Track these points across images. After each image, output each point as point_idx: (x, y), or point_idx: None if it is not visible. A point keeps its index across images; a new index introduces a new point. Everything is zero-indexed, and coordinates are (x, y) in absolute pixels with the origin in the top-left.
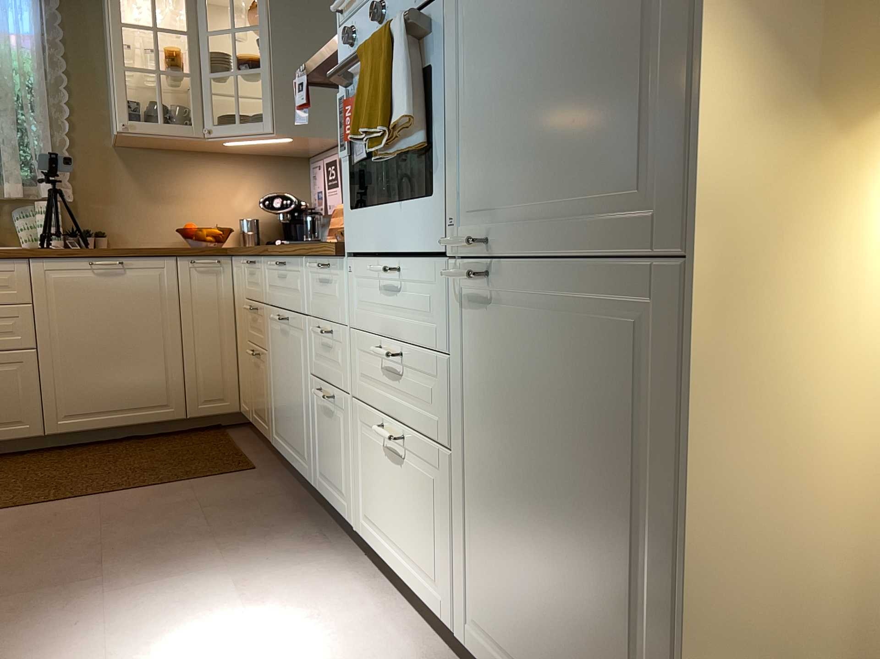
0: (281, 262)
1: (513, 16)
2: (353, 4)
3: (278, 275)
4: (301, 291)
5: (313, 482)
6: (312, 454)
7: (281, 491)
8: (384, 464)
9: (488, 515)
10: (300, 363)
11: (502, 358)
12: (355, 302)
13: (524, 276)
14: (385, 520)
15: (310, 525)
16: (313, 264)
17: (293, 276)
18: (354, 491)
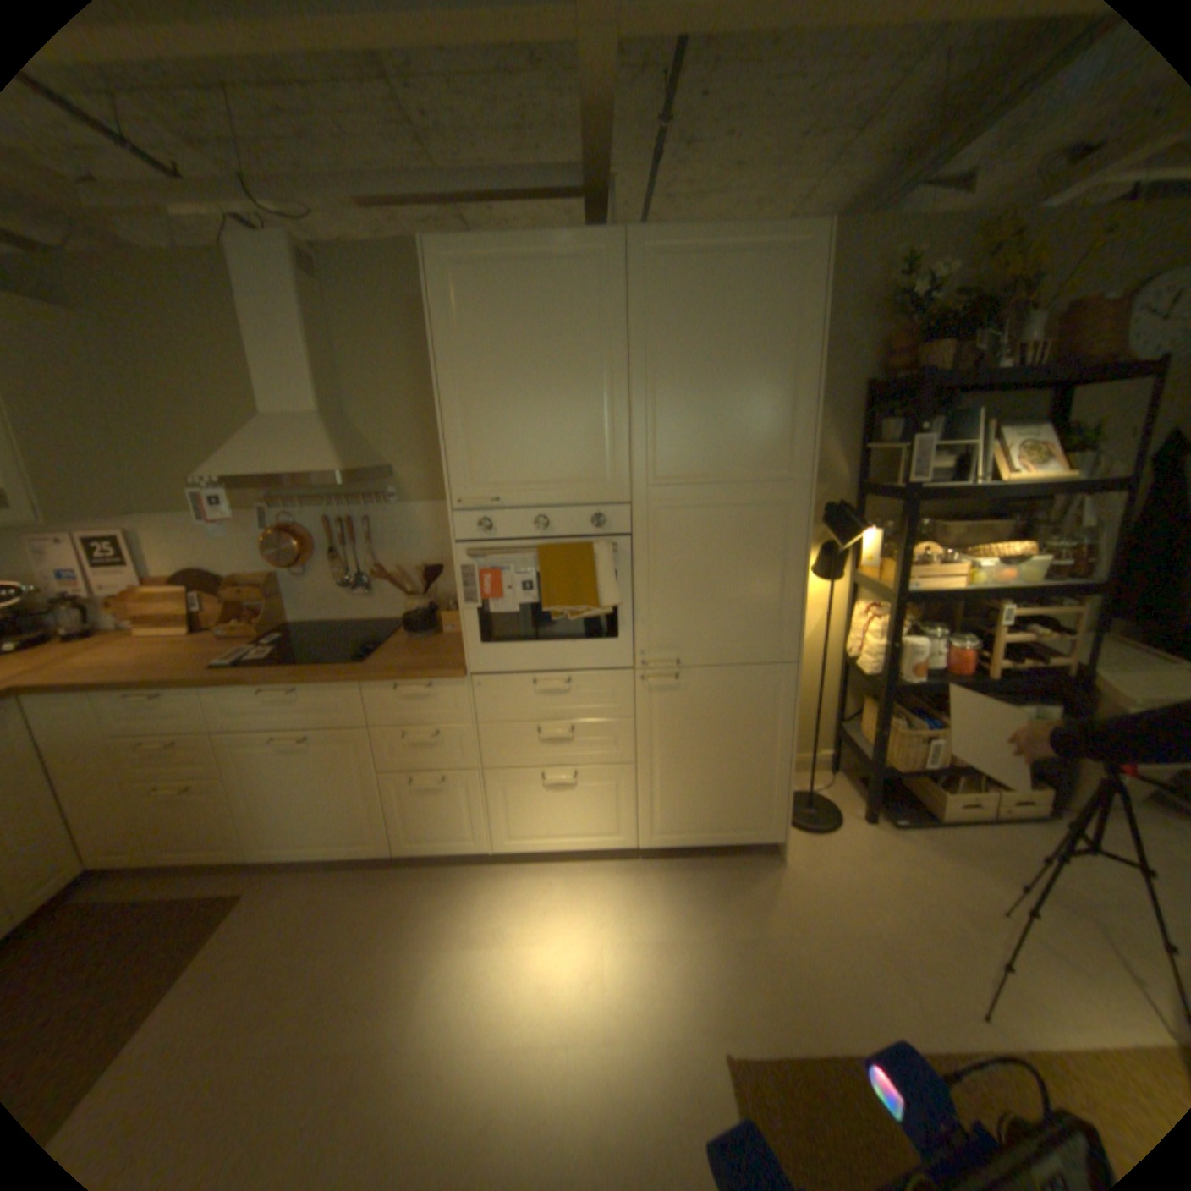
0: (289, 691)
1: (692, 565)
2: (479, 503)
3: (264, 703)
4: (347, 711)
5: (389, 853)
6: (386, 833)
7: (317, 888)
8: (539, 794)
9: (666, 779)
10: (347, 769)
11: (680, 709)
12: (486, 705)
13: (699, 673)
14: (541, 826)
15: (405, 883)
16: (386, 686)
17: (319, 700)
18: (484, 828)
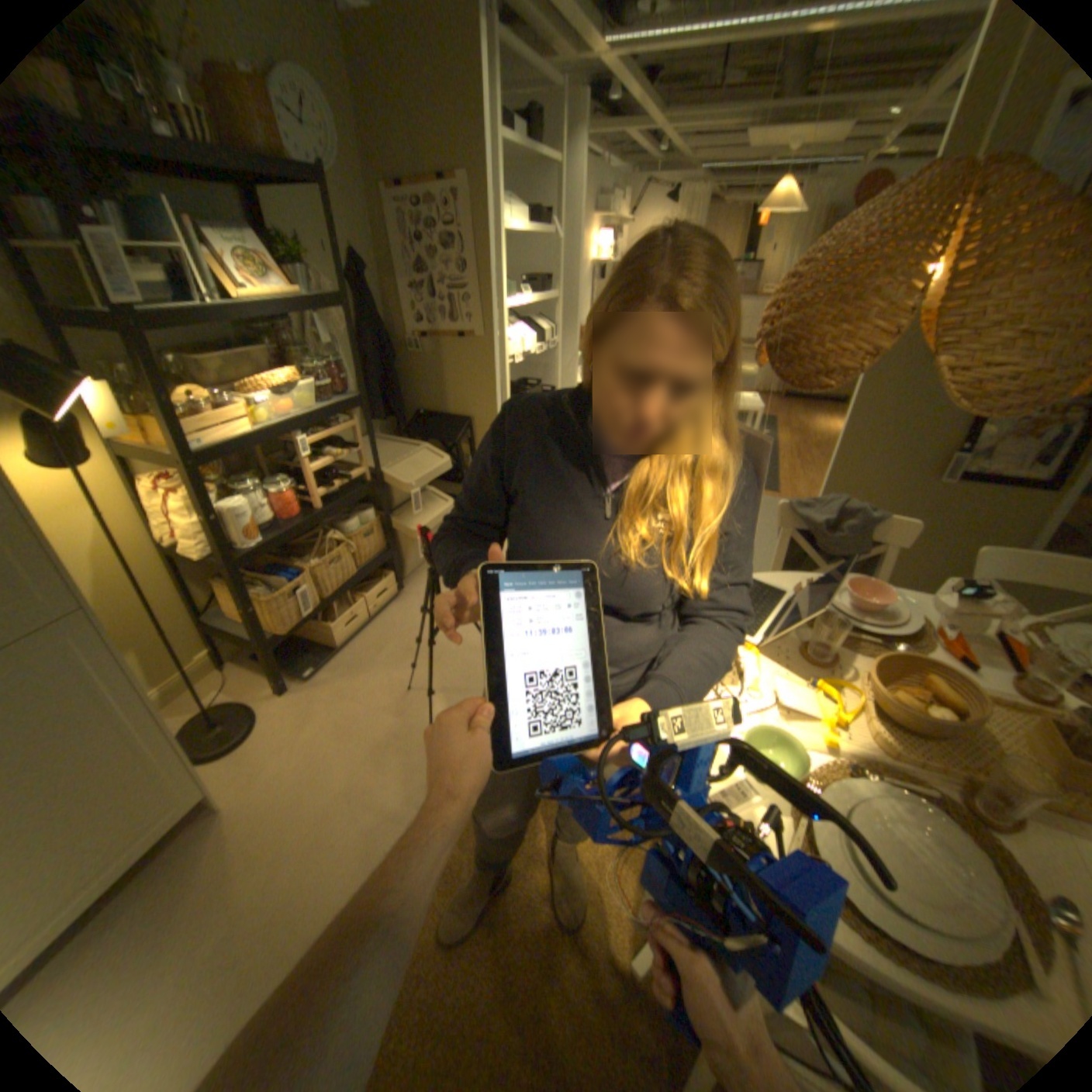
0: None
1: None
2: None
3: None
4: None
5: None
6: None
7: None
8: None
9: None
10: None
11: None
12: None
13: None
14: None
15: None
16: None
17: None
18: None
